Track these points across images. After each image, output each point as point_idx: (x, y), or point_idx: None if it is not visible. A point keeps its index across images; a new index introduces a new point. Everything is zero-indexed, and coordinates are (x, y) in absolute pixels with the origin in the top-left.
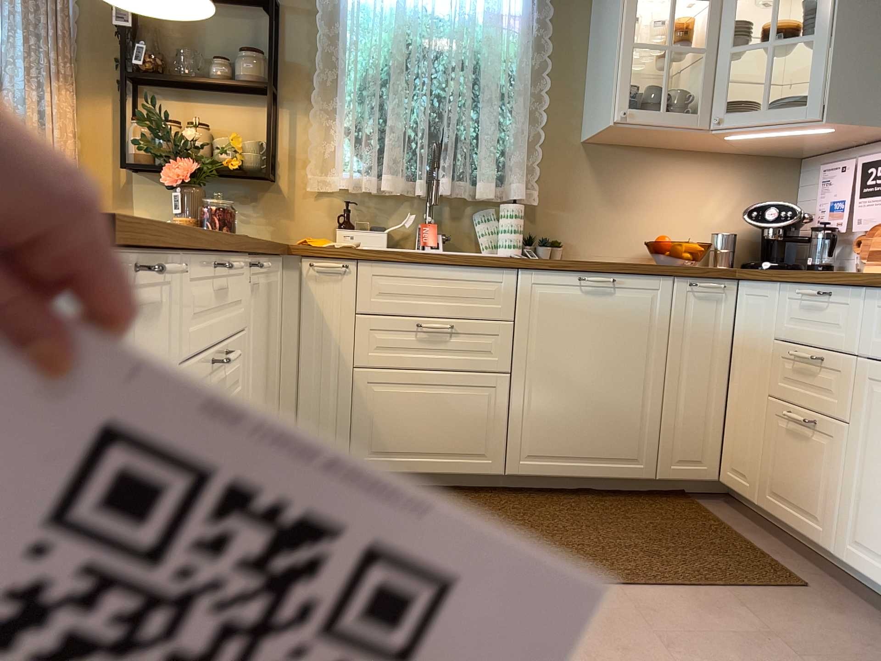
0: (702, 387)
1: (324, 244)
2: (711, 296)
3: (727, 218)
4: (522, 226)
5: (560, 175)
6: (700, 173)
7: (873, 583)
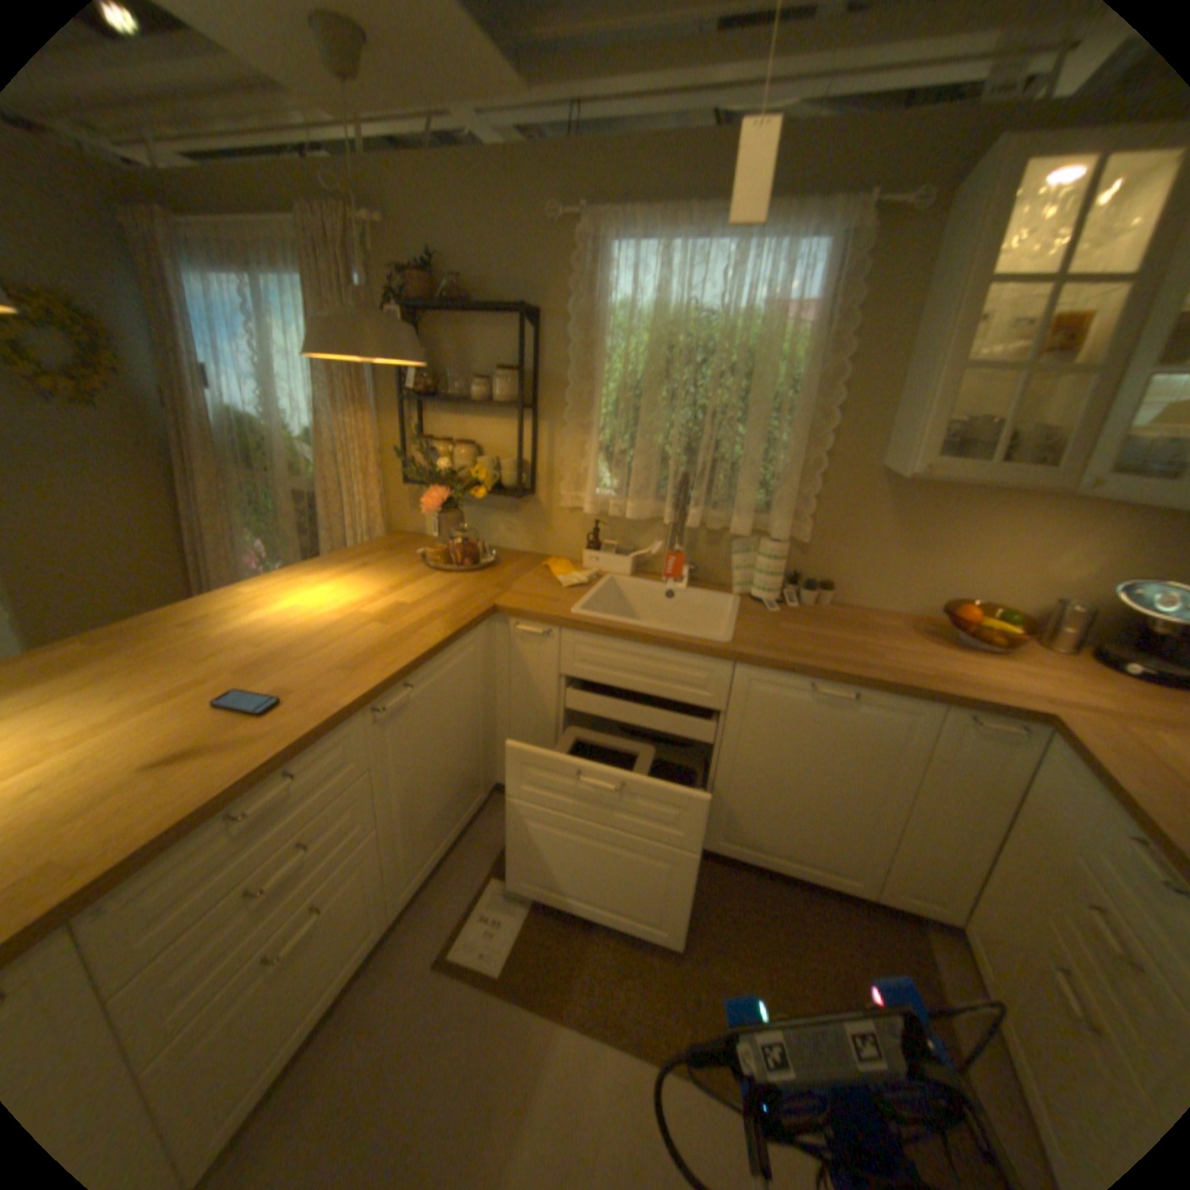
0: (965, 834)
1: (563, 573)
2: (1004, 739)
3: (1095, 578)
4: (780, 570)
5: (846, 505)
6: (1064, 515)
7: None
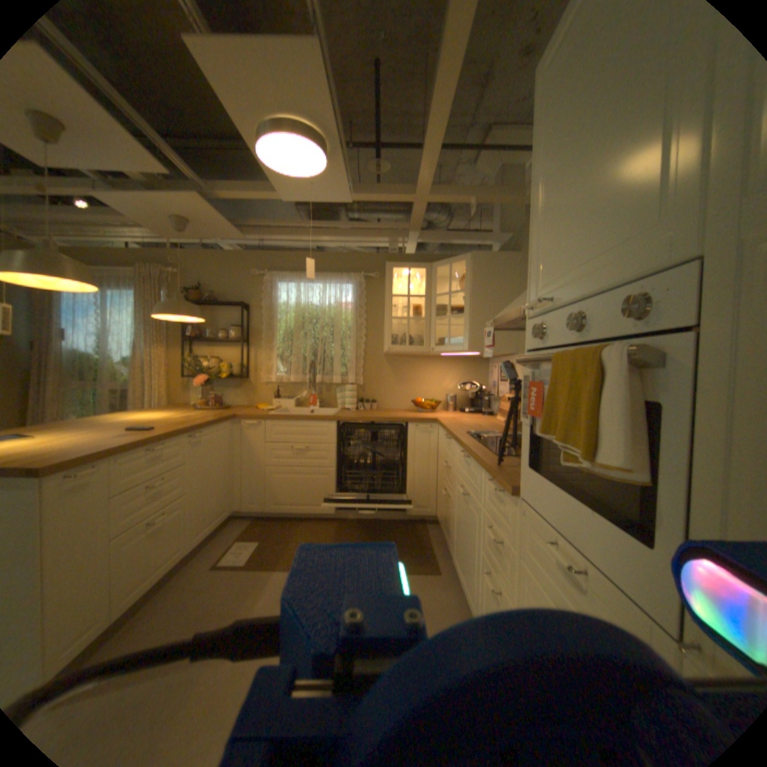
0: (423, 472)
1: (263, 407)
2: (424, 431)
3: (454, 387)
4: (353, 395)
5: (373, 370)
6: (439, 367)
7: (457, 575)
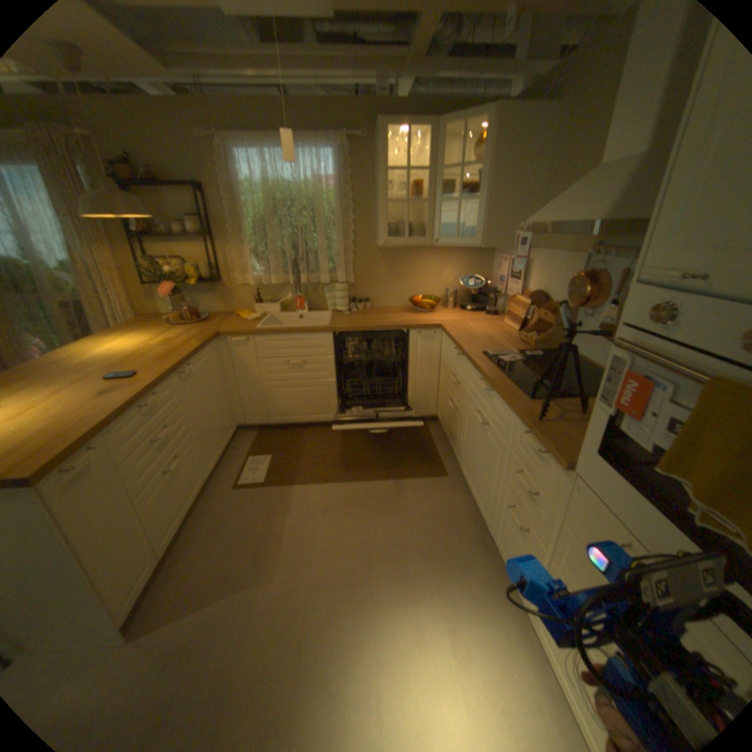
0: (425, 378)
1: (246, 316)
2: (427, 338)
3: (454, 280)
4: (345, 297)
5: (365, 265)
6: (439, 257)
7: (465, 480)
